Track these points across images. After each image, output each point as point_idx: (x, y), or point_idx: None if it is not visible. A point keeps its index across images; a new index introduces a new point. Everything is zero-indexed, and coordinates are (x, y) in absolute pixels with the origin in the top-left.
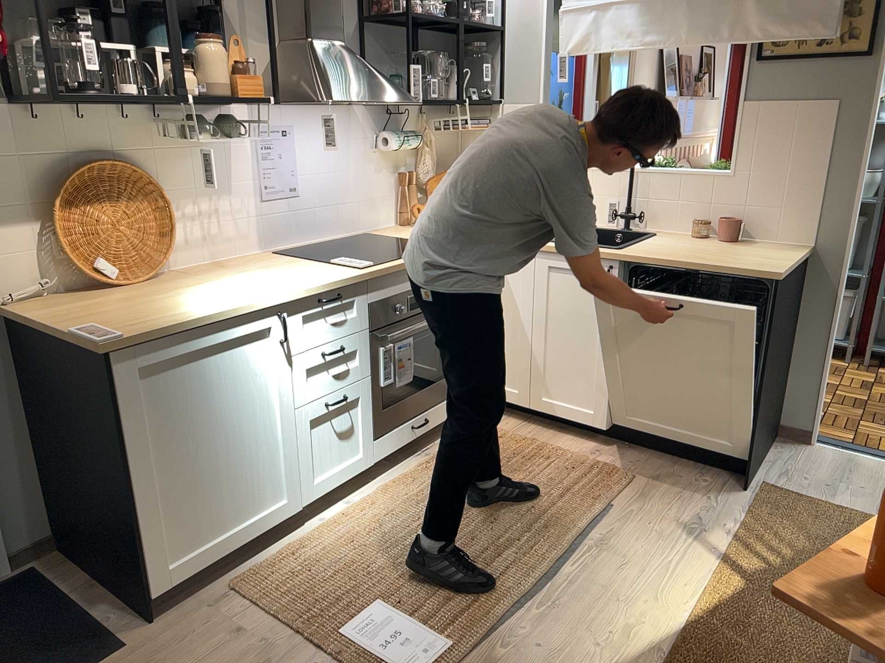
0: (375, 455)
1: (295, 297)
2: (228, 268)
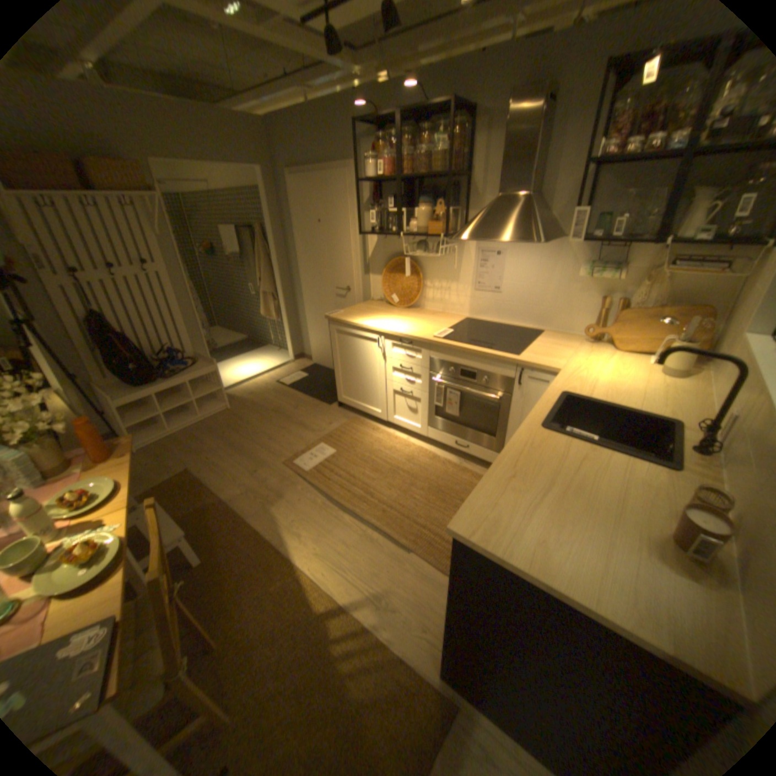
0: (427, 432)
1: (386, 332)
2: (430, 316)
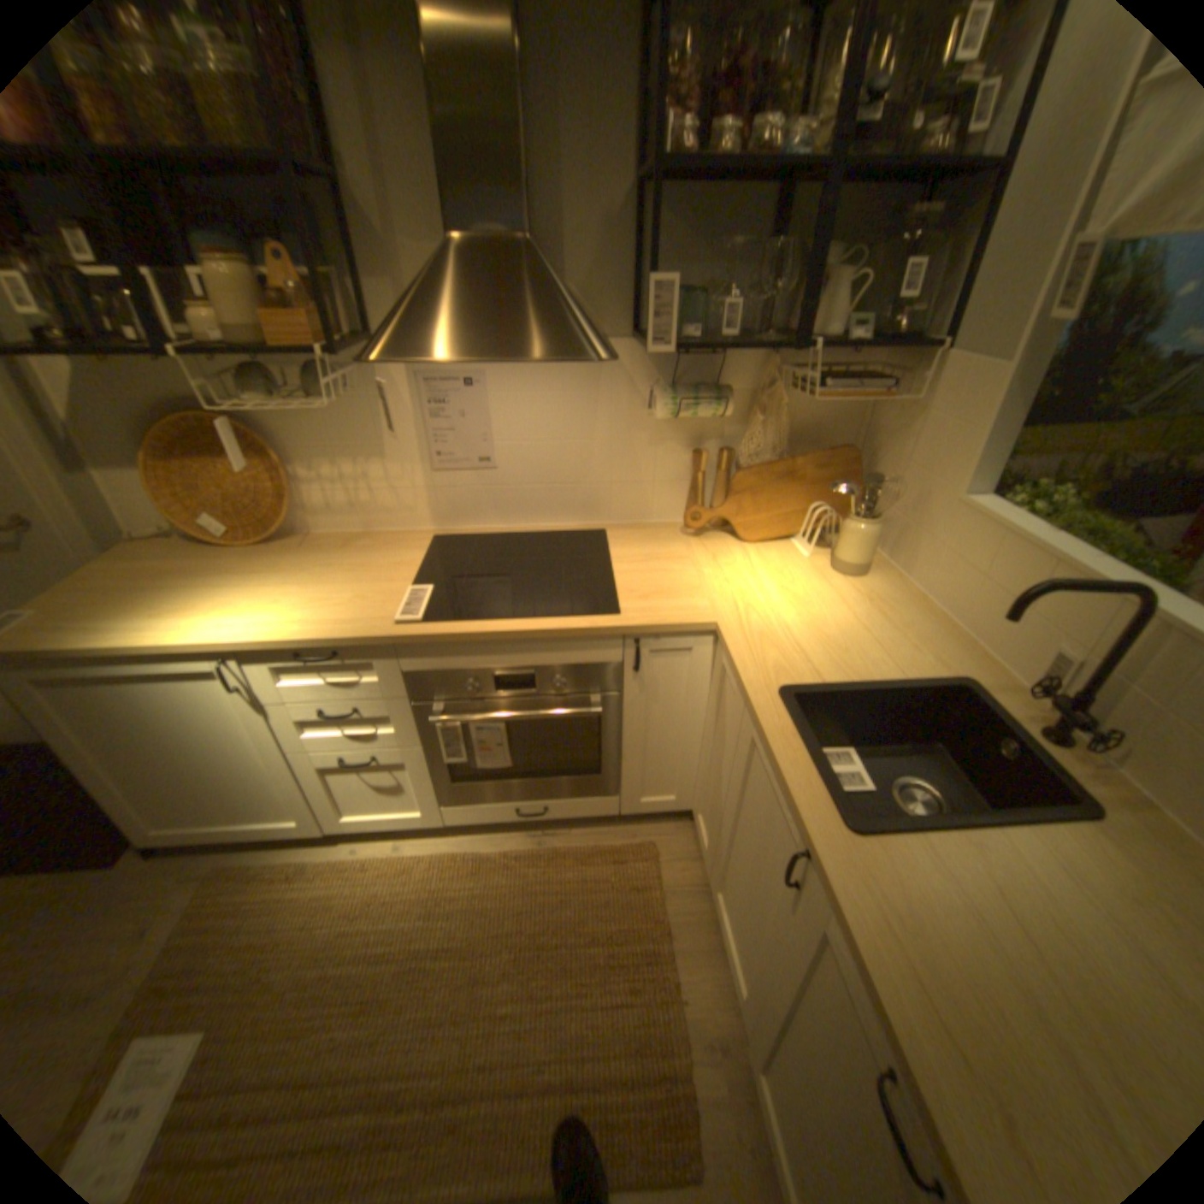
0: (442, 817)
1: (241, 646)
2: (343, 550)
